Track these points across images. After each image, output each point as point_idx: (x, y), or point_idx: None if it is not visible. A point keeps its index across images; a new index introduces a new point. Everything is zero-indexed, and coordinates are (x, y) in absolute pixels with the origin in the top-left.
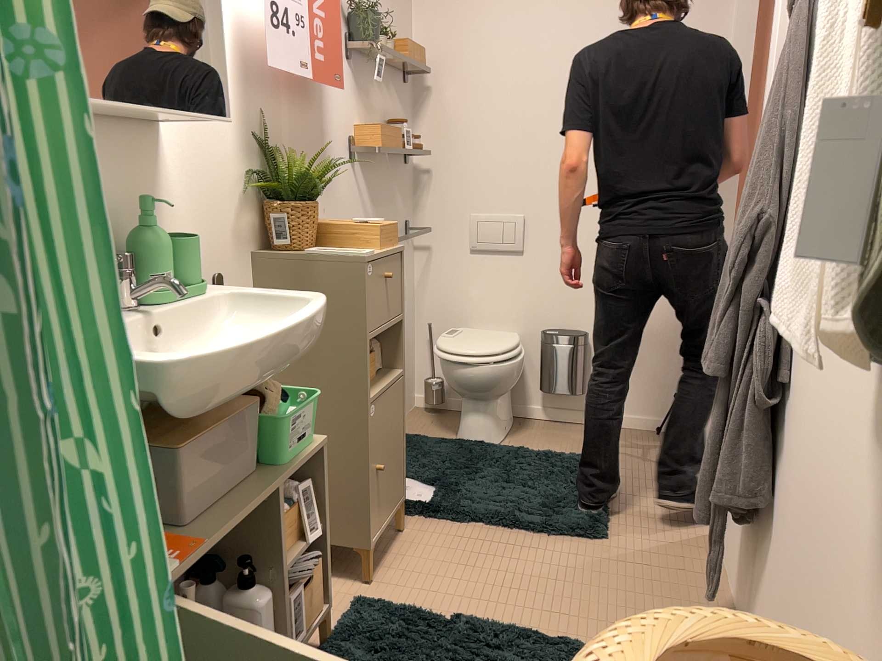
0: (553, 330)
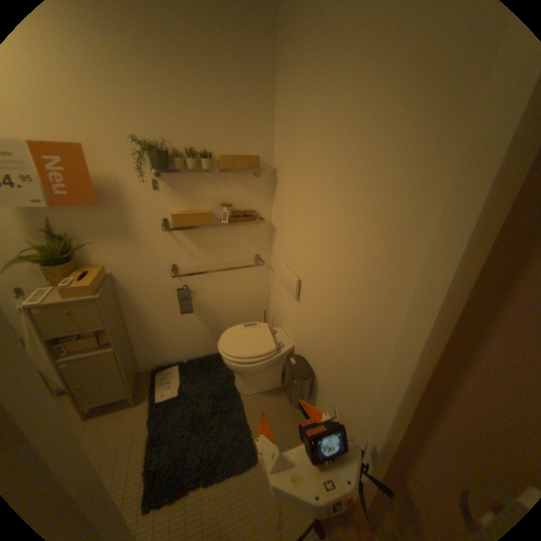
0: (302, 357)
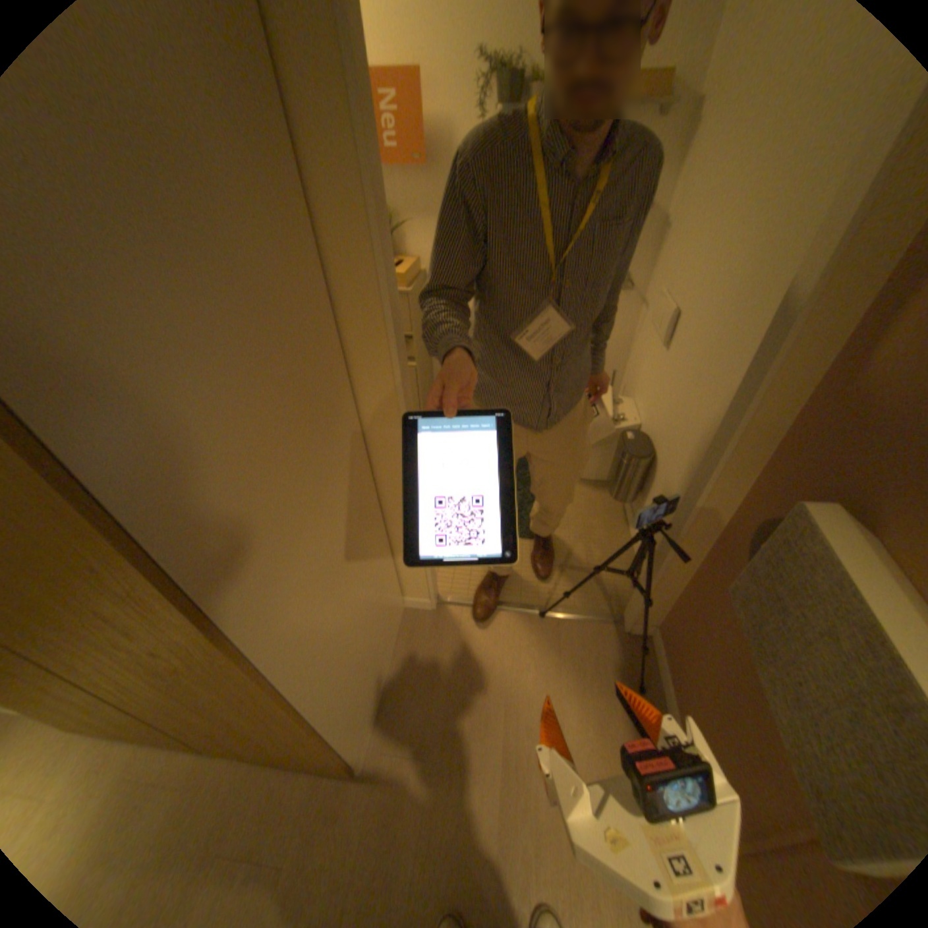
0: (646, 436)
